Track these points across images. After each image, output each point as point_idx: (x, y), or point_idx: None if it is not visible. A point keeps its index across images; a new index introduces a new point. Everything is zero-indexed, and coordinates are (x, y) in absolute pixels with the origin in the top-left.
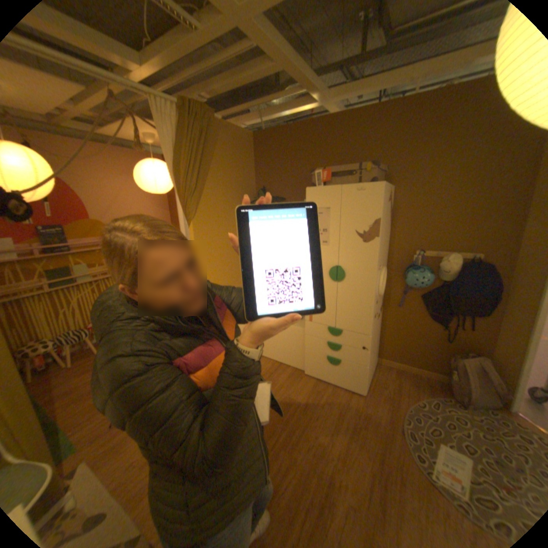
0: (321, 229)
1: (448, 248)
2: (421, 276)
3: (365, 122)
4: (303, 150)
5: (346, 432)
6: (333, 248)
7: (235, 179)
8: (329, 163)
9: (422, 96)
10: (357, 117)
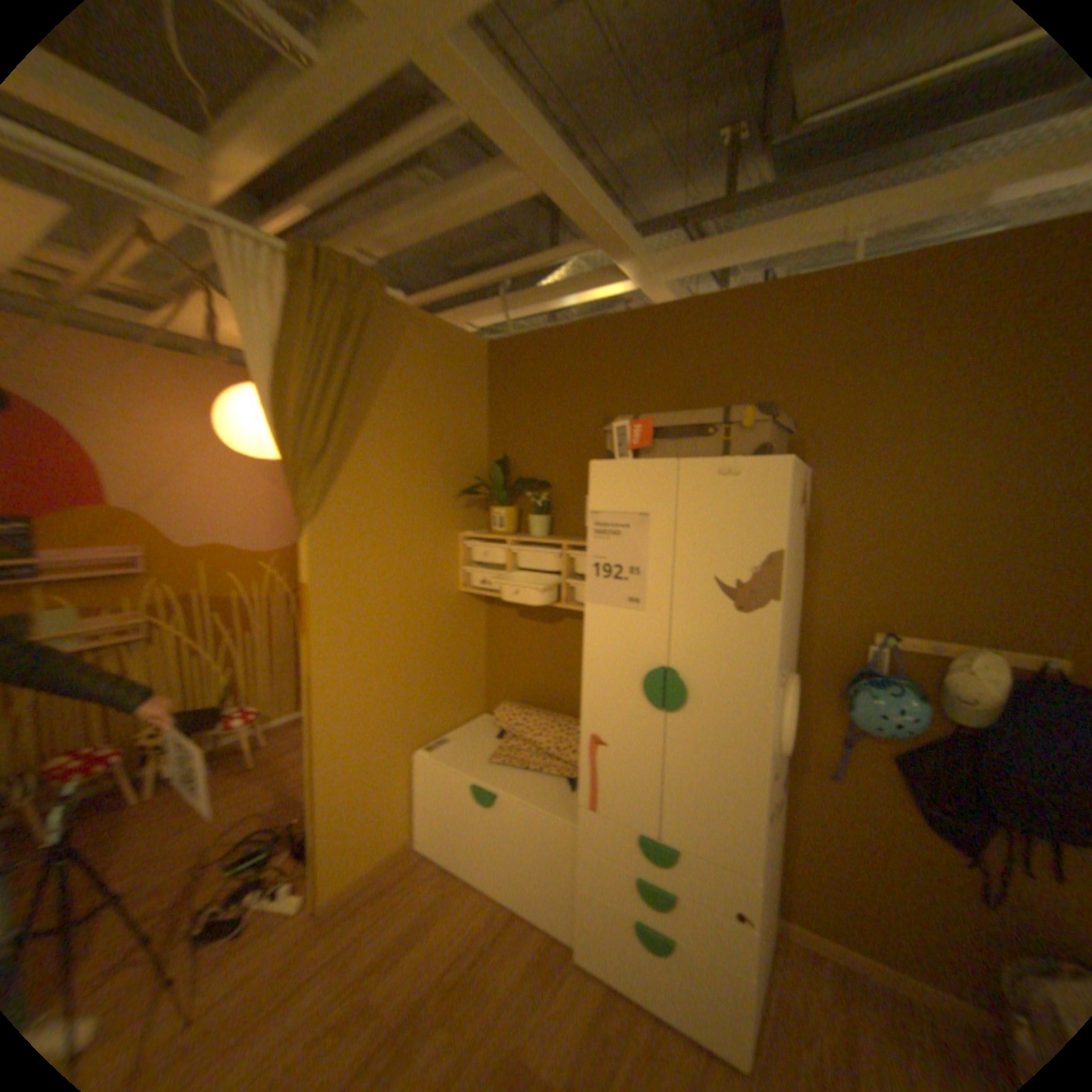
0: (626, 566)
1: (964, 635)
2: (896, 707)
3: (736, 322)
4: (594, 381)
5: None
6: (655, 617)
7: (437, 435)
8: (653, 409)
9: (873, 267)
10: (717, 311)
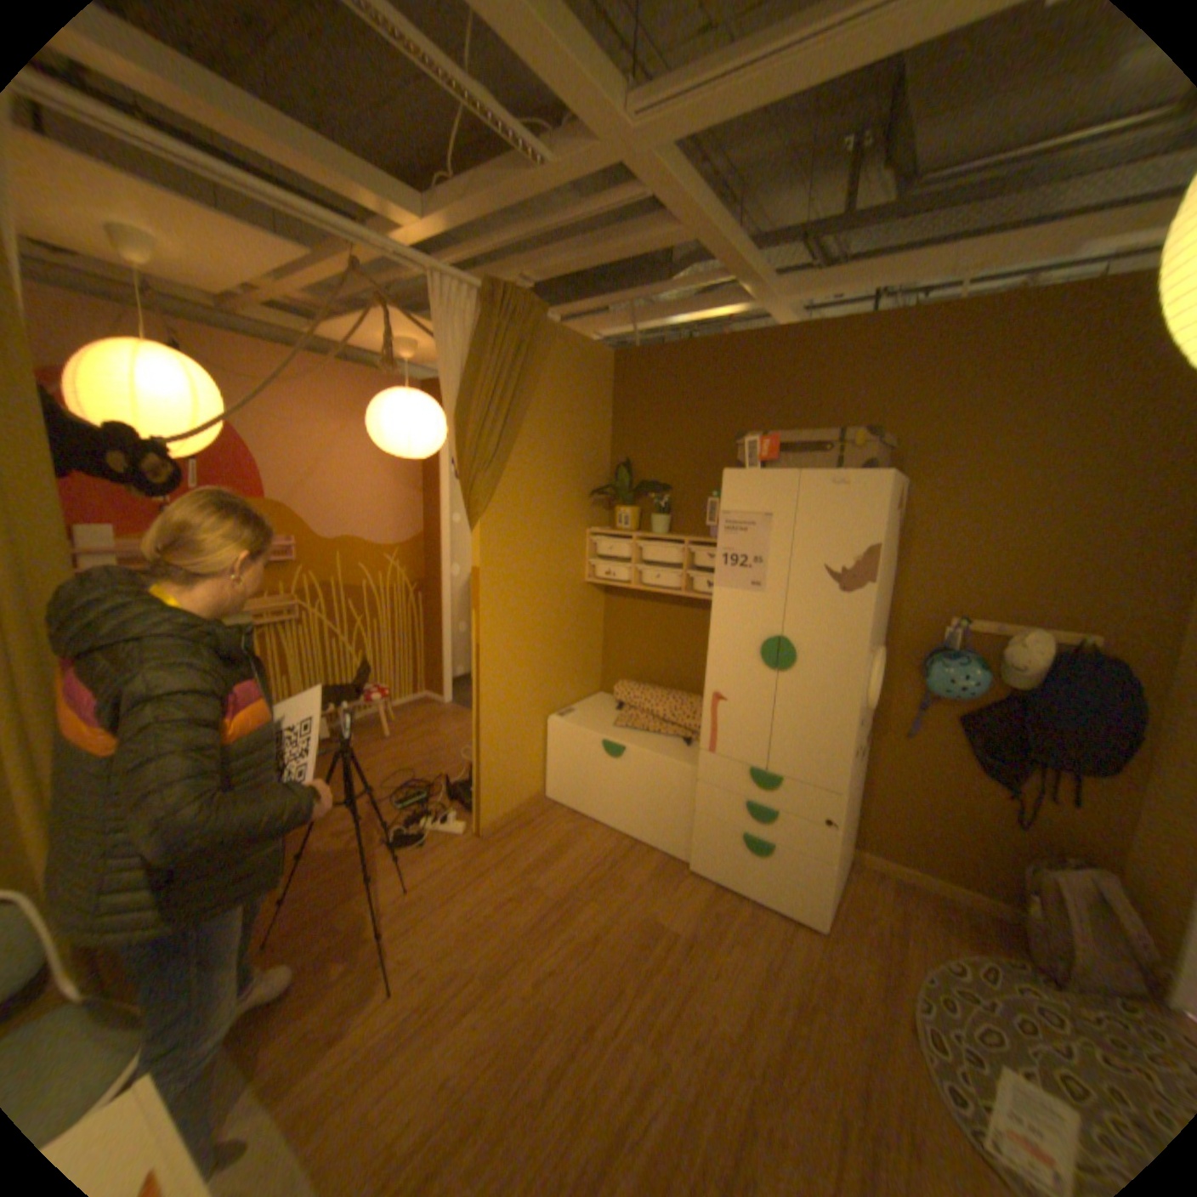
0: (750, 556)
1: (1023, 619)
2: (962, 673)
3: (851, 346)
4: (717, 394)
5: (782, 1014)
6: (773, 597)
7: (572, 441)
8: (771, 421)
9: (975, 304)
10: (835, 336)
